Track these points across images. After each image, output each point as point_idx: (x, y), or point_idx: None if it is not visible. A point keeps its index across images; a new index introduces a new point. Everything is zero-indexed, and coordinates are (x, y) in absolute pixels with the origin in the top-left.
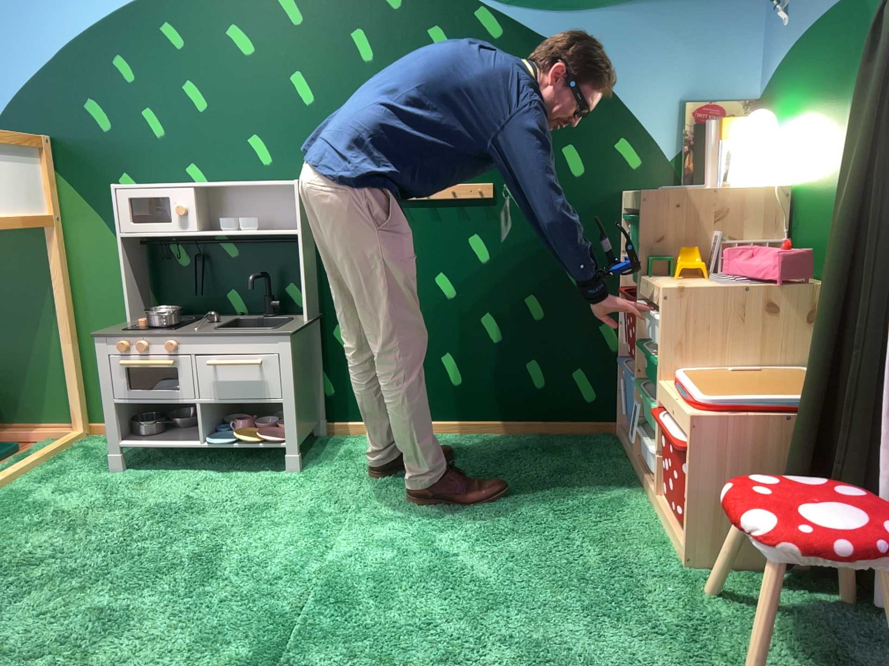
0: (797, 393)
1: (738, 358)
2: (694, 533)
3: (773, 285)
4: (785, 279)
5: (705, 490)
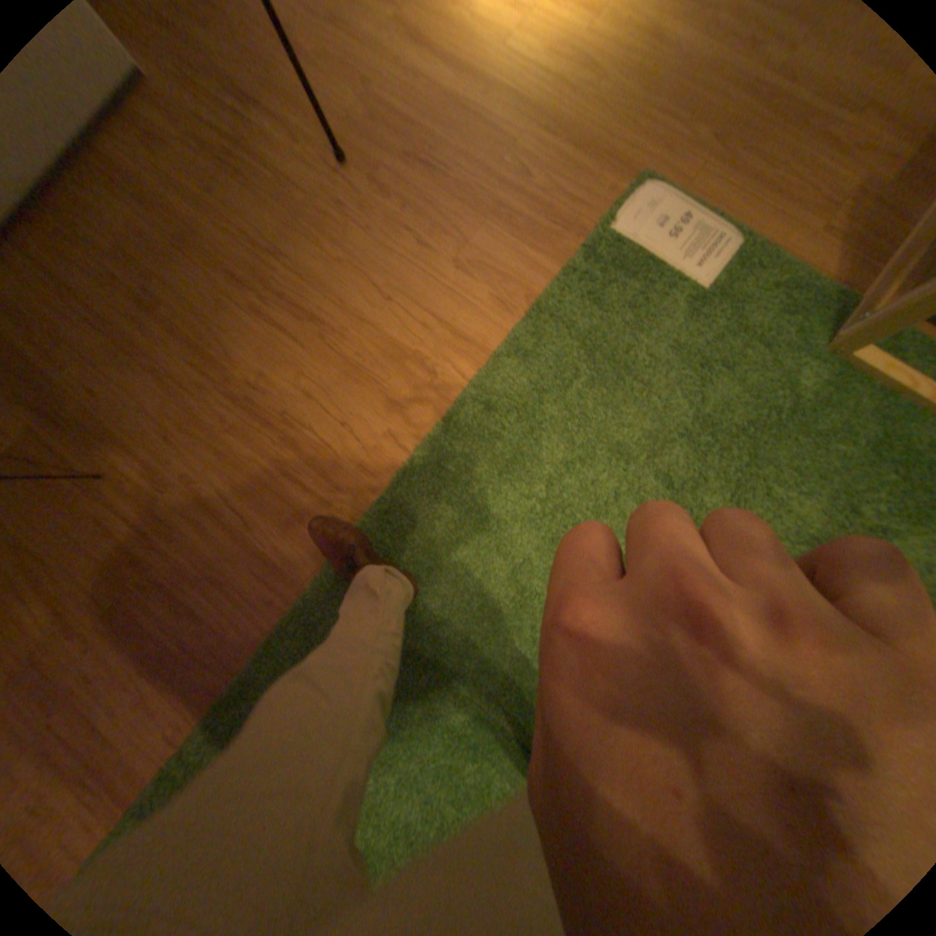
0: None
1: None
2: None
3: None
4: None
5: None
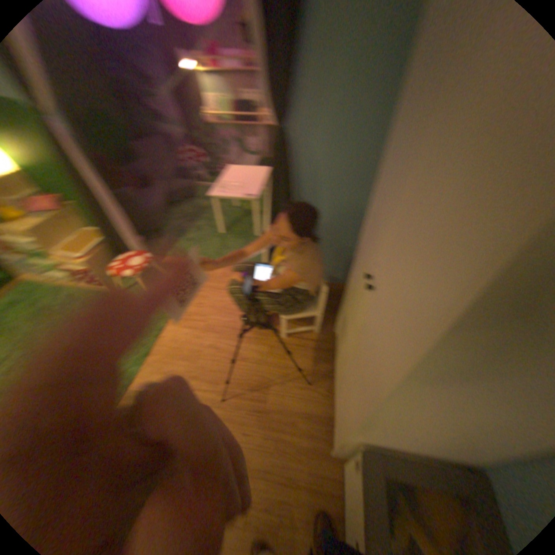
0: (91, 239)
1: (61, 238)
2: (100, 287)
3: (51, 211)
4: (54, 209)
5: (93, 276)
